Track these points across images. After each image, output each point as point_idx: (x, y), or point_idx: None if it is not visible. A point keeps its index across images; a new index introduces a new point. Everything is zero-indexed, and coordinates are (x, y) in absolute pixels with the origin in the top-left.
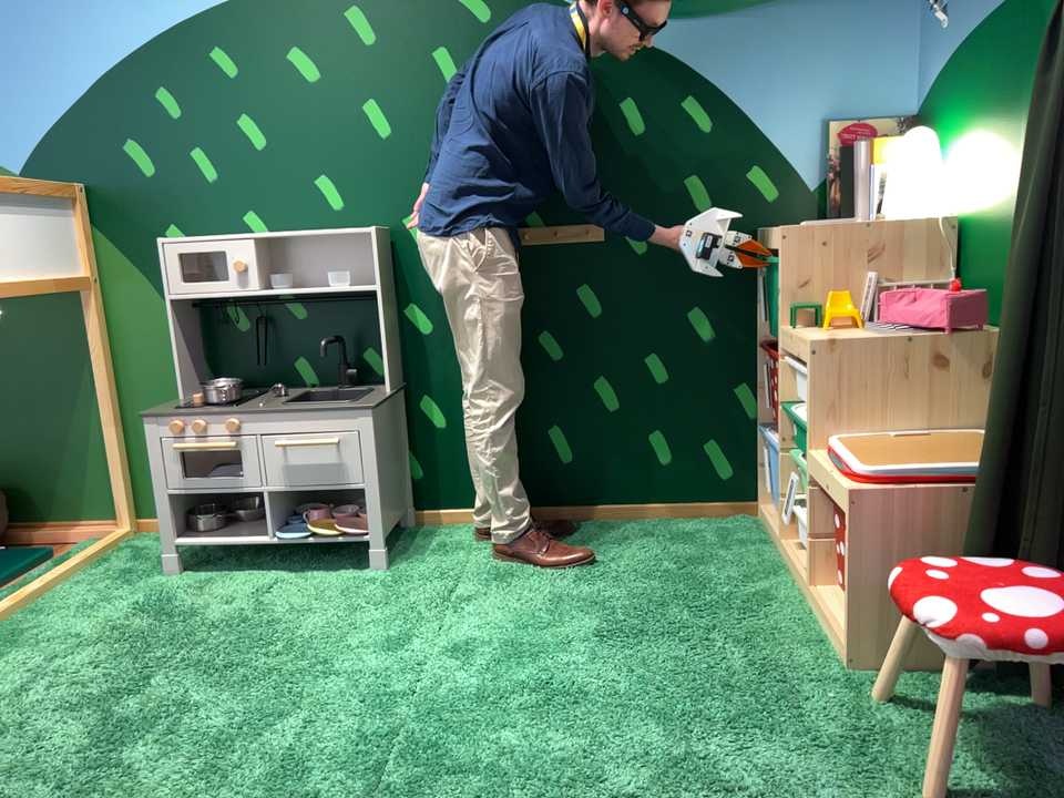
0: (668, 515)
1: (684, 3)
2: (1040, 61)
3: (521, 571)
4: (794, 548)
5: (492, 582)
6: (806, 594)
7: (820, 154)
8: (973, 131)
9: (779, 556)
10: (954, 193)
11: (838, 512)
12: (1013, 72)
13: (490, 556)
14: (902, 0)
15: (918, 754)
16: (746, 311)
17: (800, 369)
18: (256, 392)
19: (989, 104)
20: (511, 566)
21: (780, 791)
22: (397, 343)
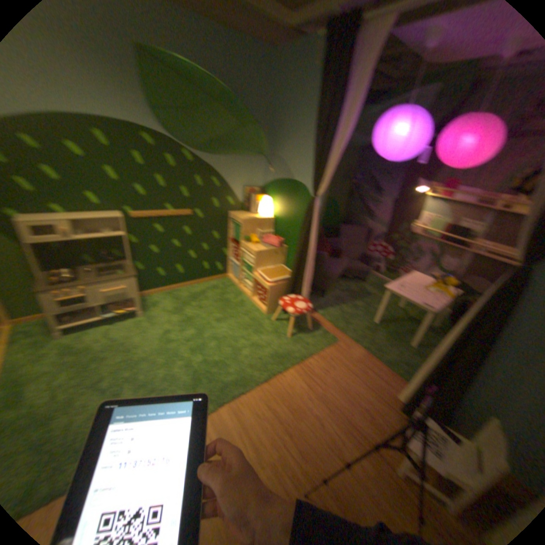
0: (209, 281)
1: (214, 152)
2: (297, 198)
3: (184, 307)
4: (243, 288)
5: (179, 313)
6: (250, 299)
7: (244, 195)
8: (280, 202)
9: (240, 290)
10: (274, 212)
11: (263, 288)
12: (291, 196)
13: (171, 305)
14: (262, 160)
15: (283, 330)
16: (227, 233)
17: (249, 255)
18: (74, 270)
19: (284, 199)
20: (180, 307)
21: (268, 345)
22: (127, 247)
